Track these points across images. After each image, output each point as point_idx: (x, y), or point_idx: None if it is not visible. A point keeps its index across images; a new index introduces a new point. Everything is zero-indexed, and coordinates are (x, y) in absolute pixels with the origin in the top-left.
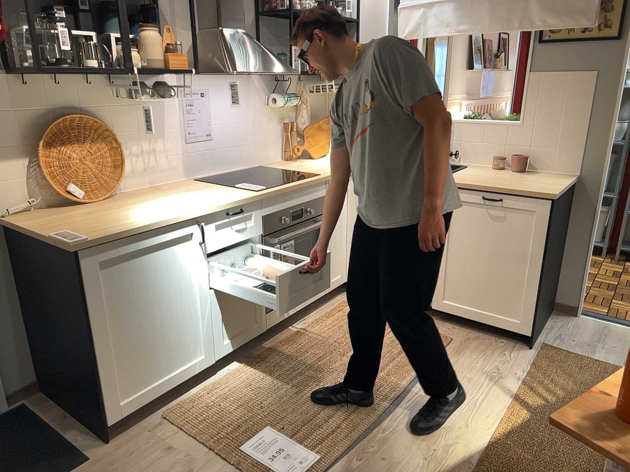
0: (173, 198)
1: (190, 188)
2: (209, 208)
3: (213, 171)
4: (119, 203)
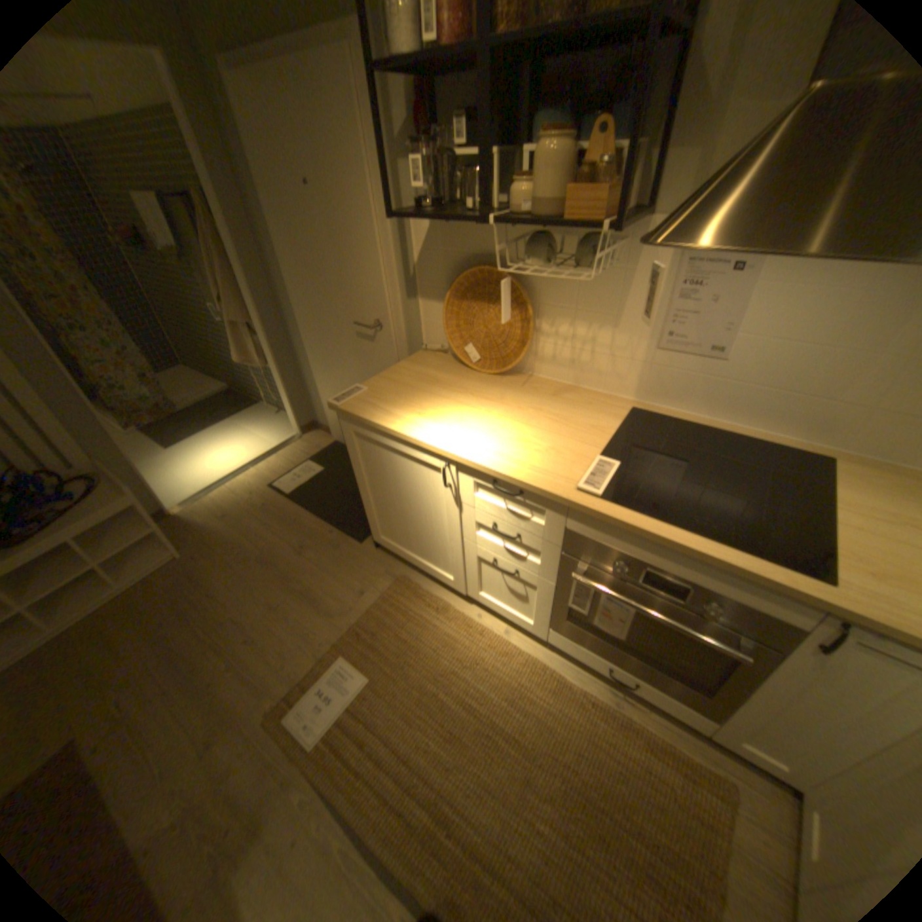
0: (511, 415)
1: (581, 415)
2: (461, 456)
3: (700, 411)
4: (483, 385)
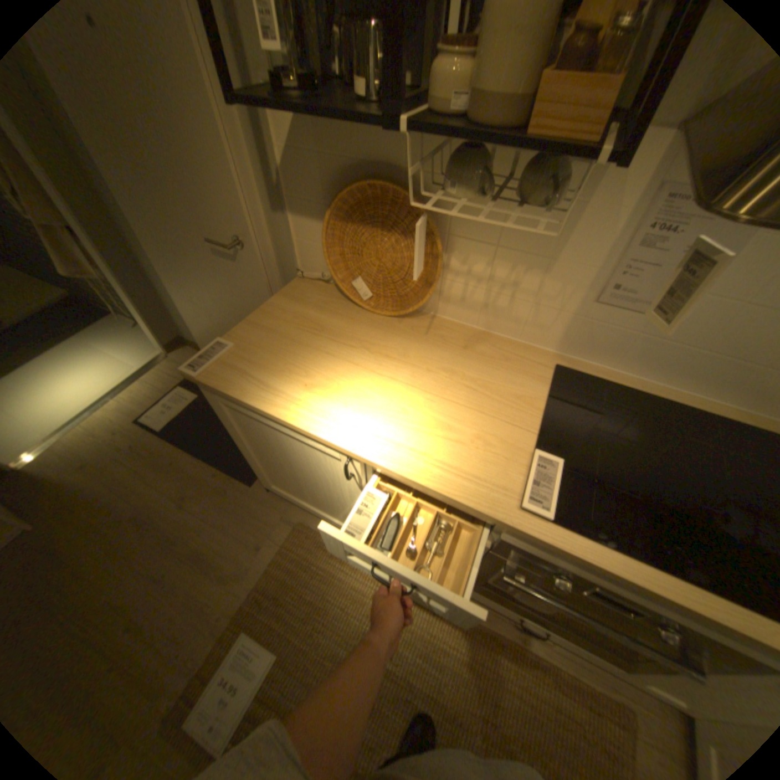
0: (422, 382)
1: (502, 378)
2: (369, 459)
3: (631, 370)
4: (380, 334)
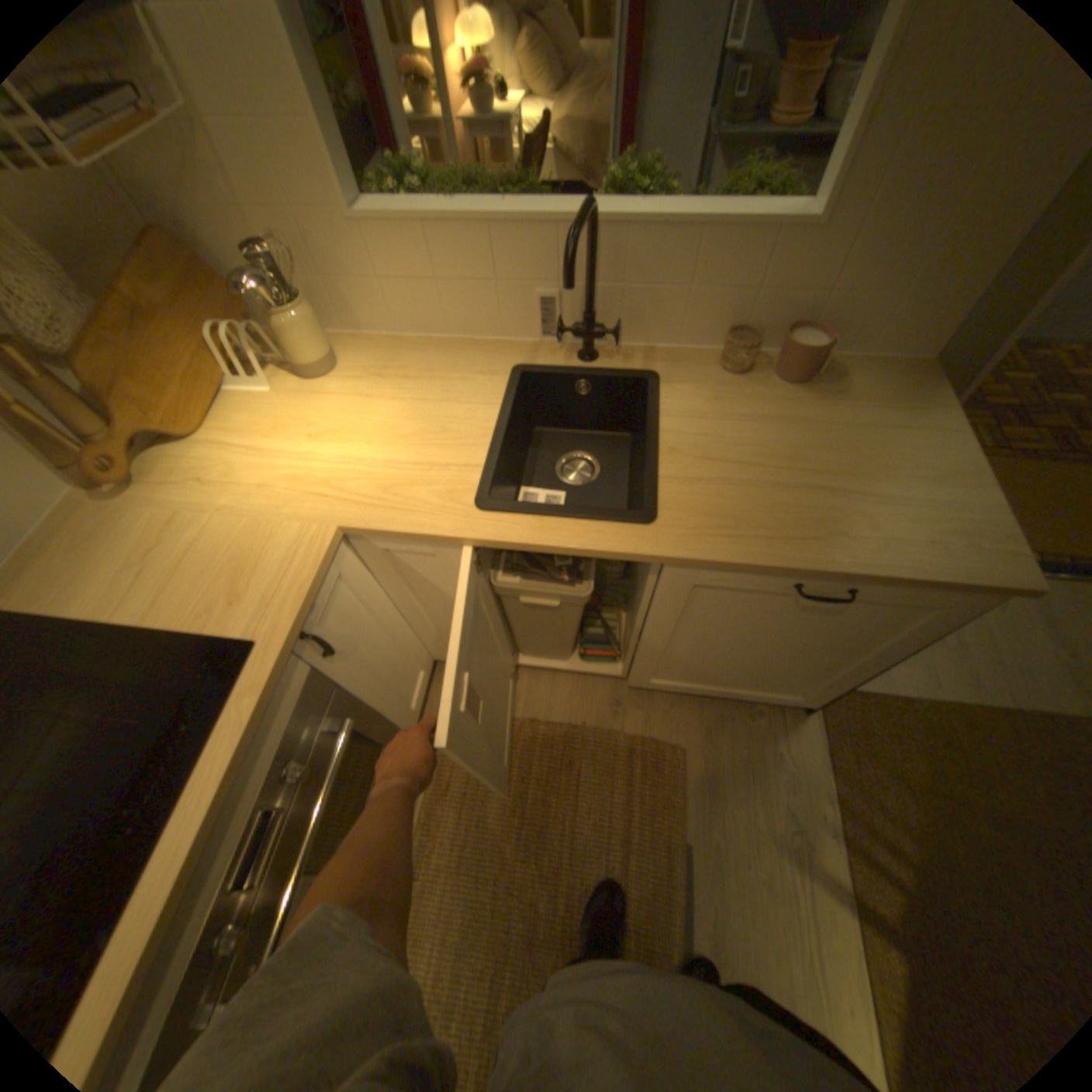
0: None
1: None
2: None
3: None
4: None
